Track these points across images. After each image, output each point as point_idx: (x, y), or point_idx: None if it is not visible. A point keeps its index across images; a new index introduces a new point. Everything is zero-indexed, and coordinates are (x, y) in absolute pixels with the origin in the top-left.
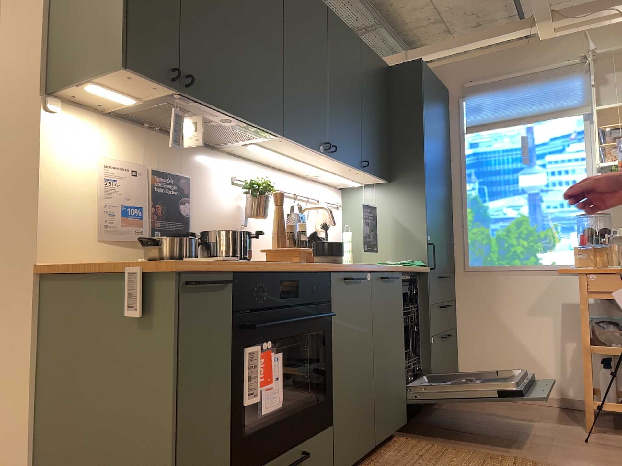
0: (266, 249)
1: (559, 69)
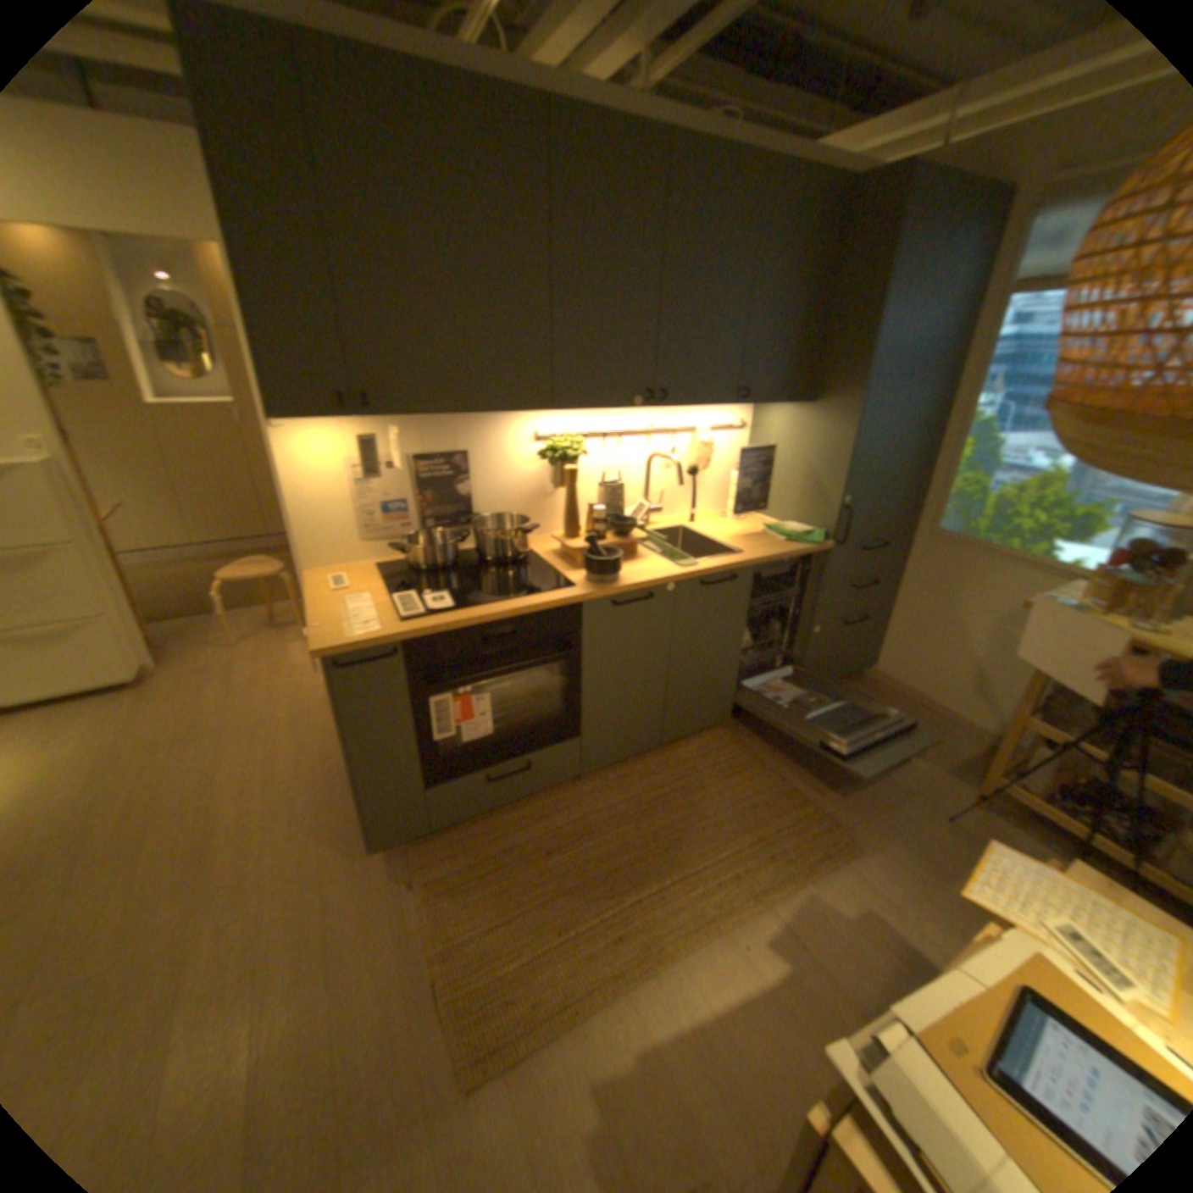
0: (554, 537)
1: None
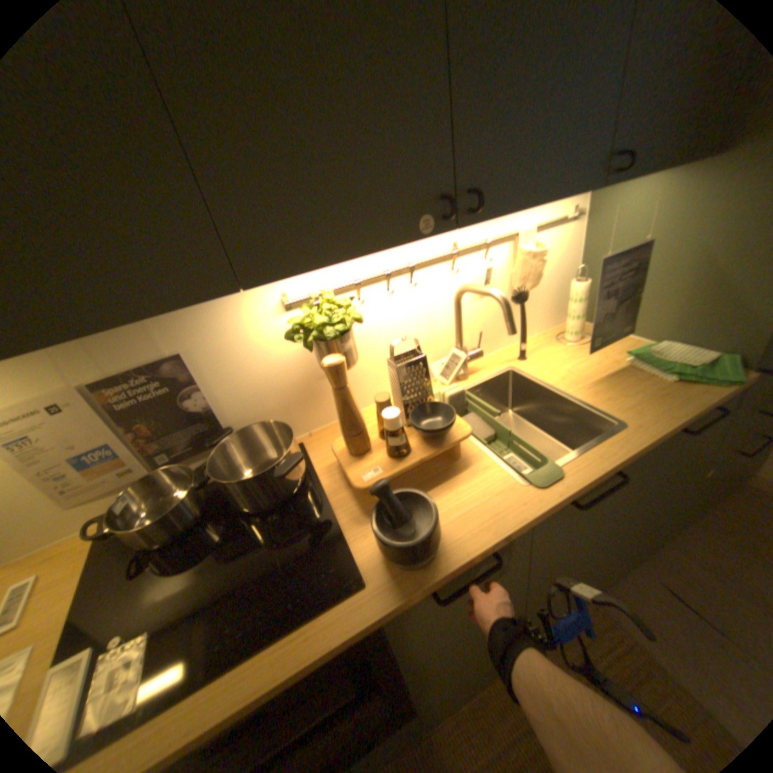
0: (335, 453)
1: None
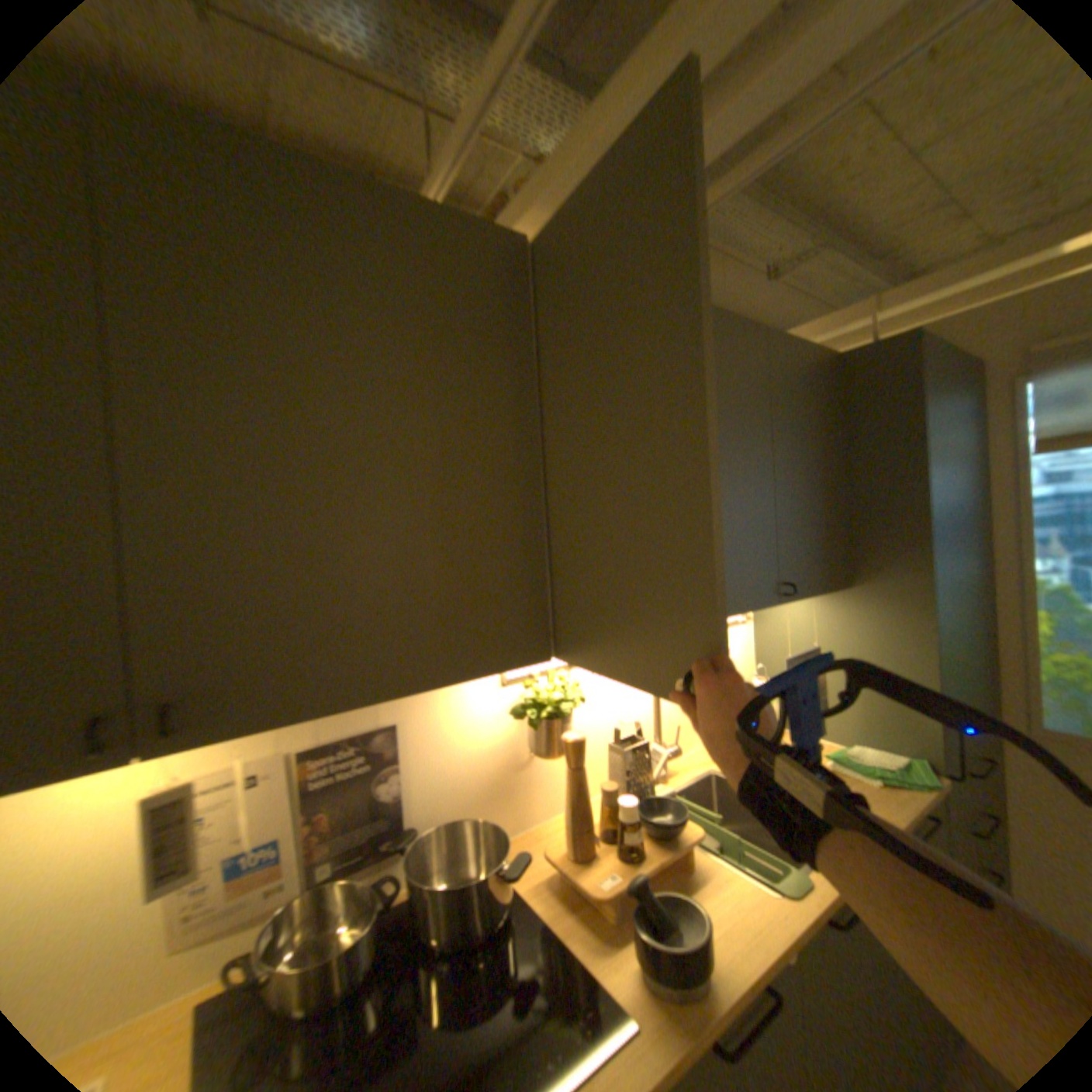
0: (553, 862)
1: None
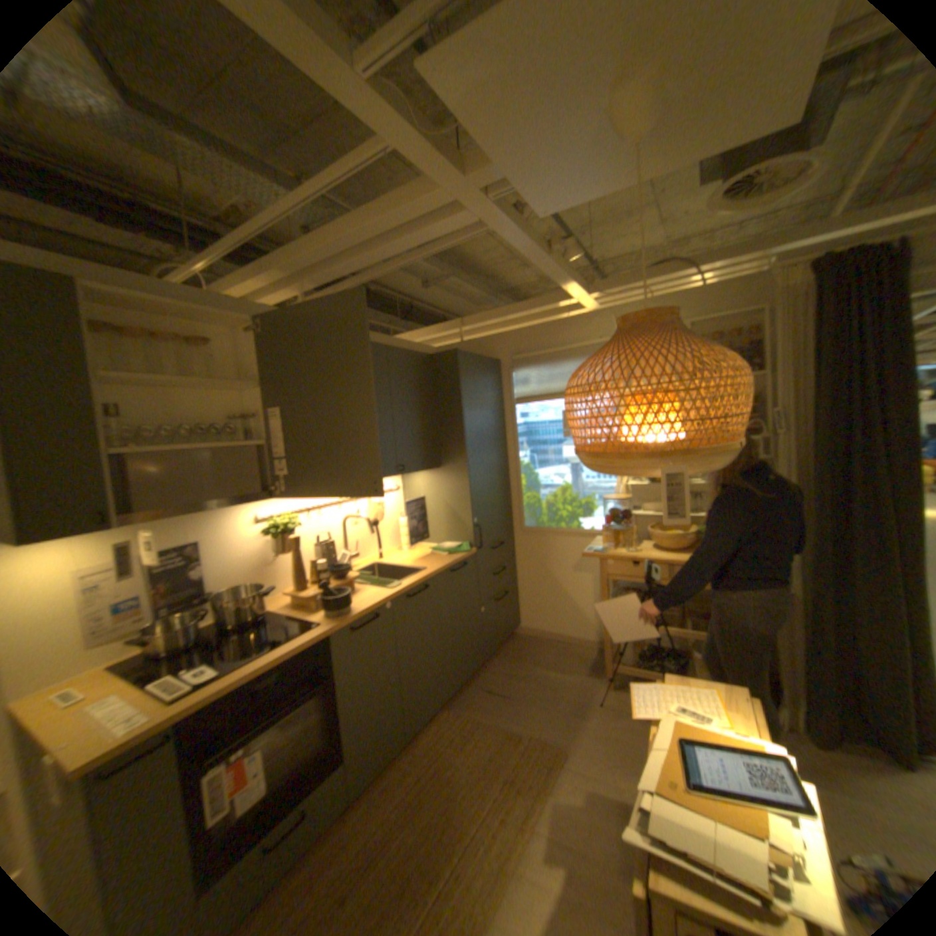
0: (285, 595)
1: (594, 346)
